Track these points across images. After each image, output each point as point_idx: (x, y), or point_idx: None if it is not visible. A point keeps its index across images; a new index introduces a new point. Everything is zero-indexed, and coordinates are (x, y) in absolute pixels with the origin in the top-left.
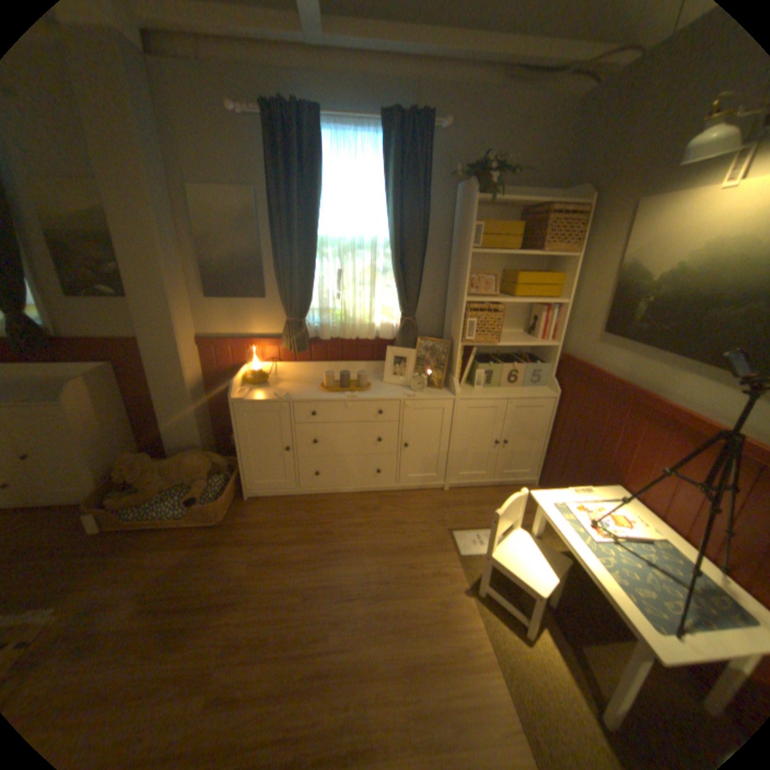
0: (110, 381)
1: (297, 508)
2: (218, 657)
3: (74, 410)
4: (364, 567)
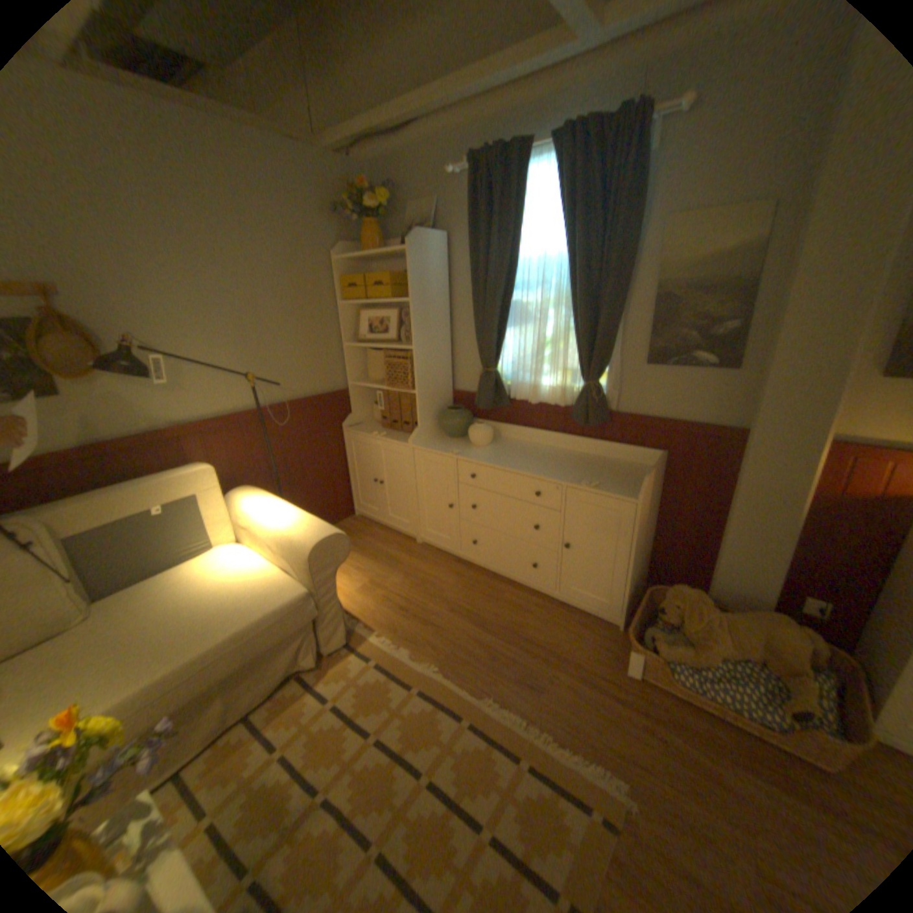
0: (661, 475)
1: None
2: None
3: (643, 511)
4: None
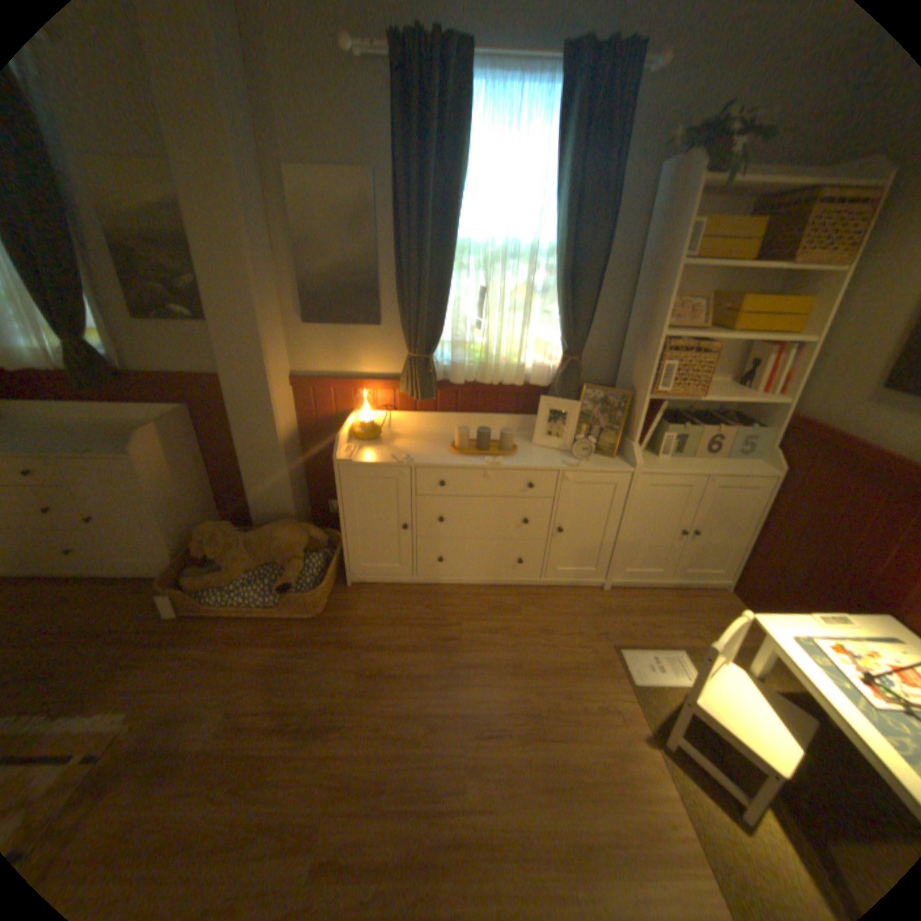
0: (186, 427)
1: (414, 601)
2: (325, 802)
3: (144, 465)
4: (506, 691)
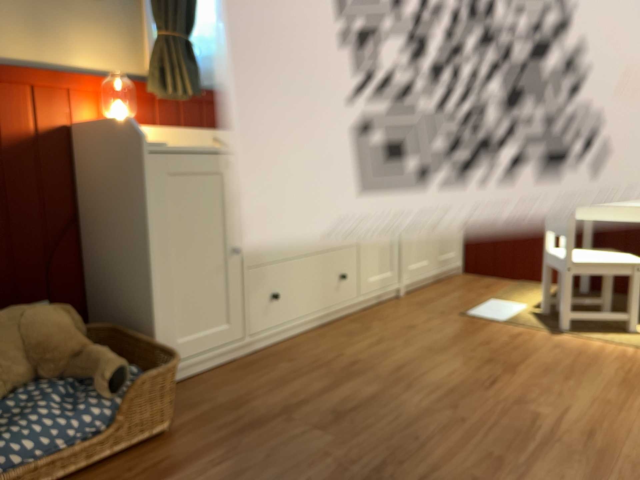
0: None
1: (266, 364)
2: None
3: None
4: (449, 361)
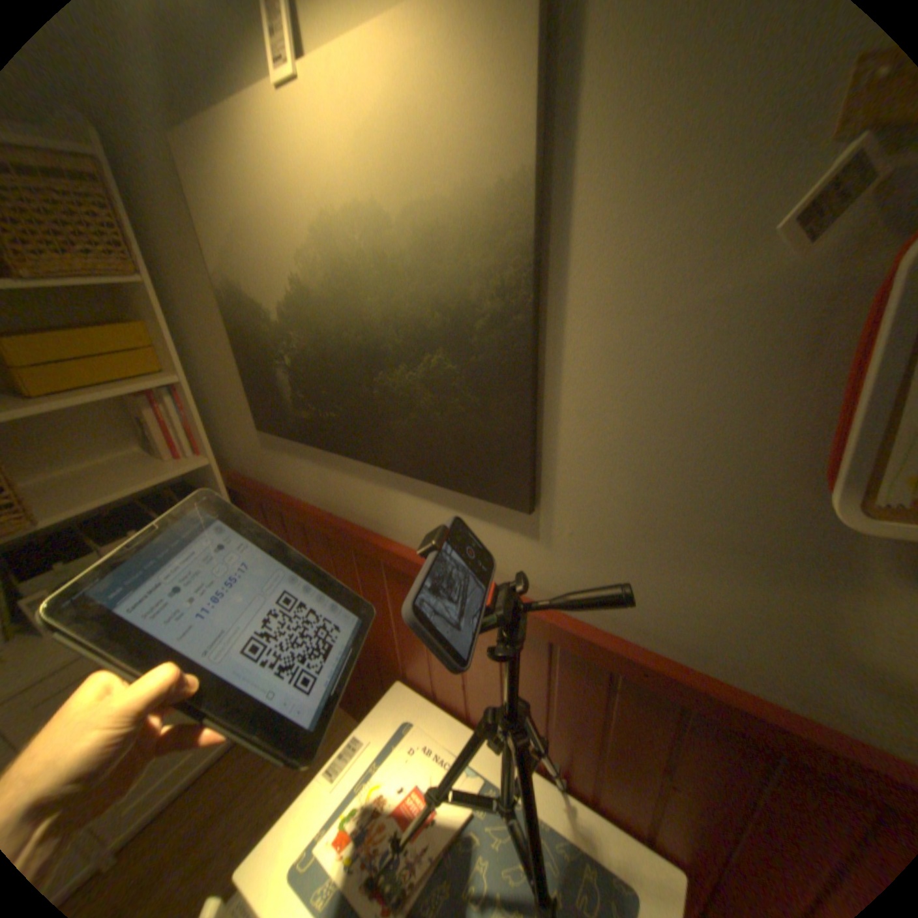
0: None
1: None
2: None
3: None
4: None
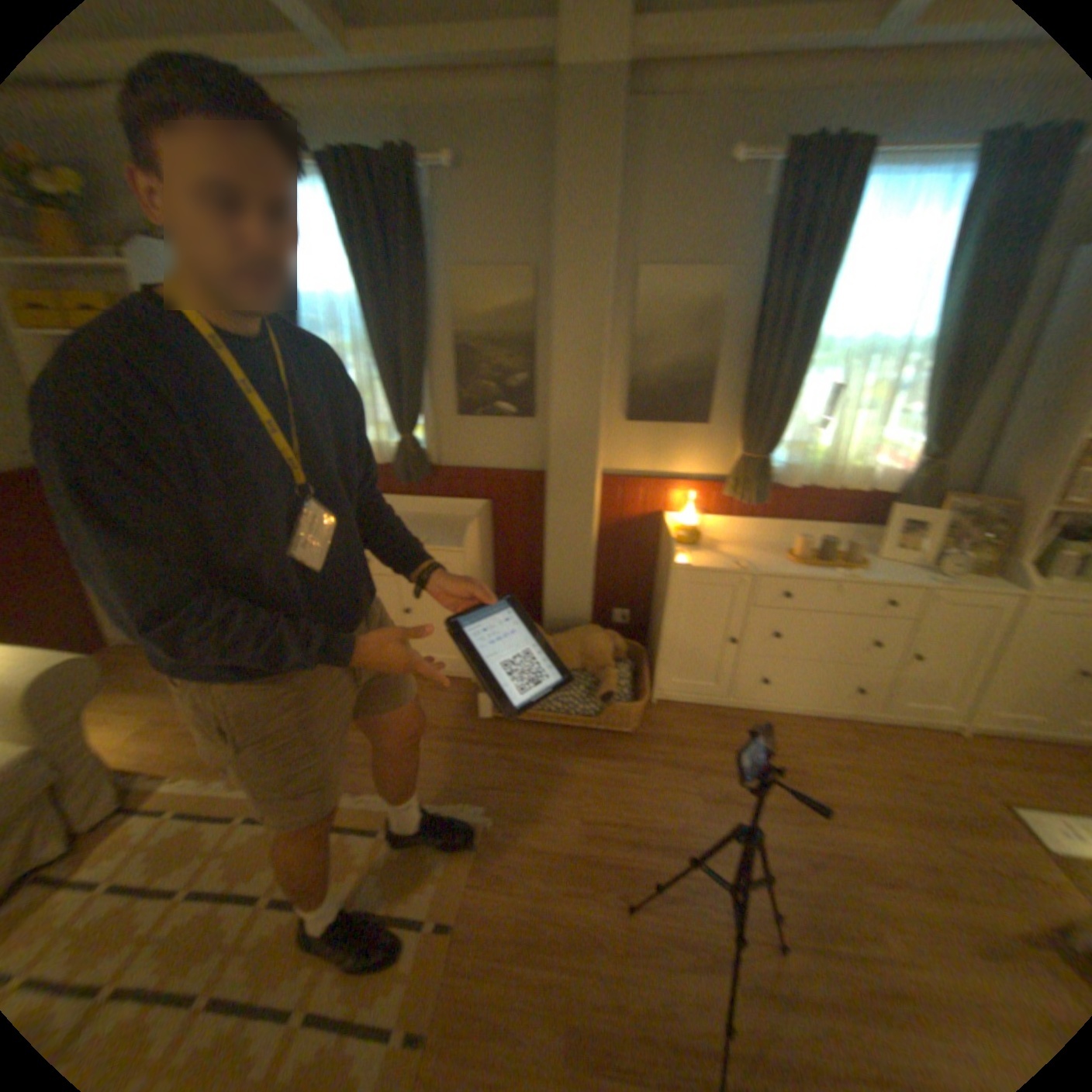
0: (489, 524)
1: (733, 727)
2: (726, 928)
3: (472, 559)
4: (885, 839)
